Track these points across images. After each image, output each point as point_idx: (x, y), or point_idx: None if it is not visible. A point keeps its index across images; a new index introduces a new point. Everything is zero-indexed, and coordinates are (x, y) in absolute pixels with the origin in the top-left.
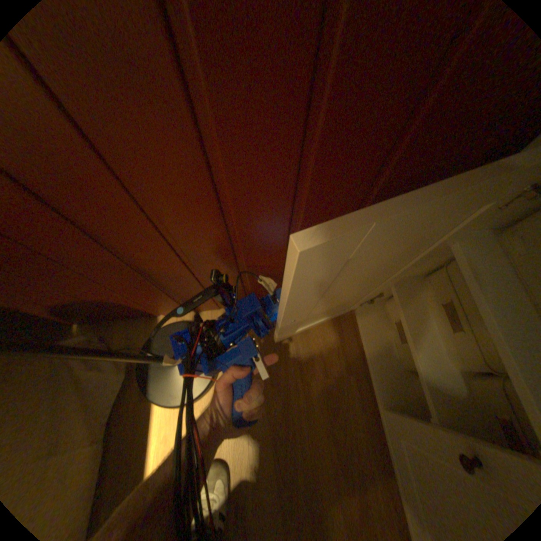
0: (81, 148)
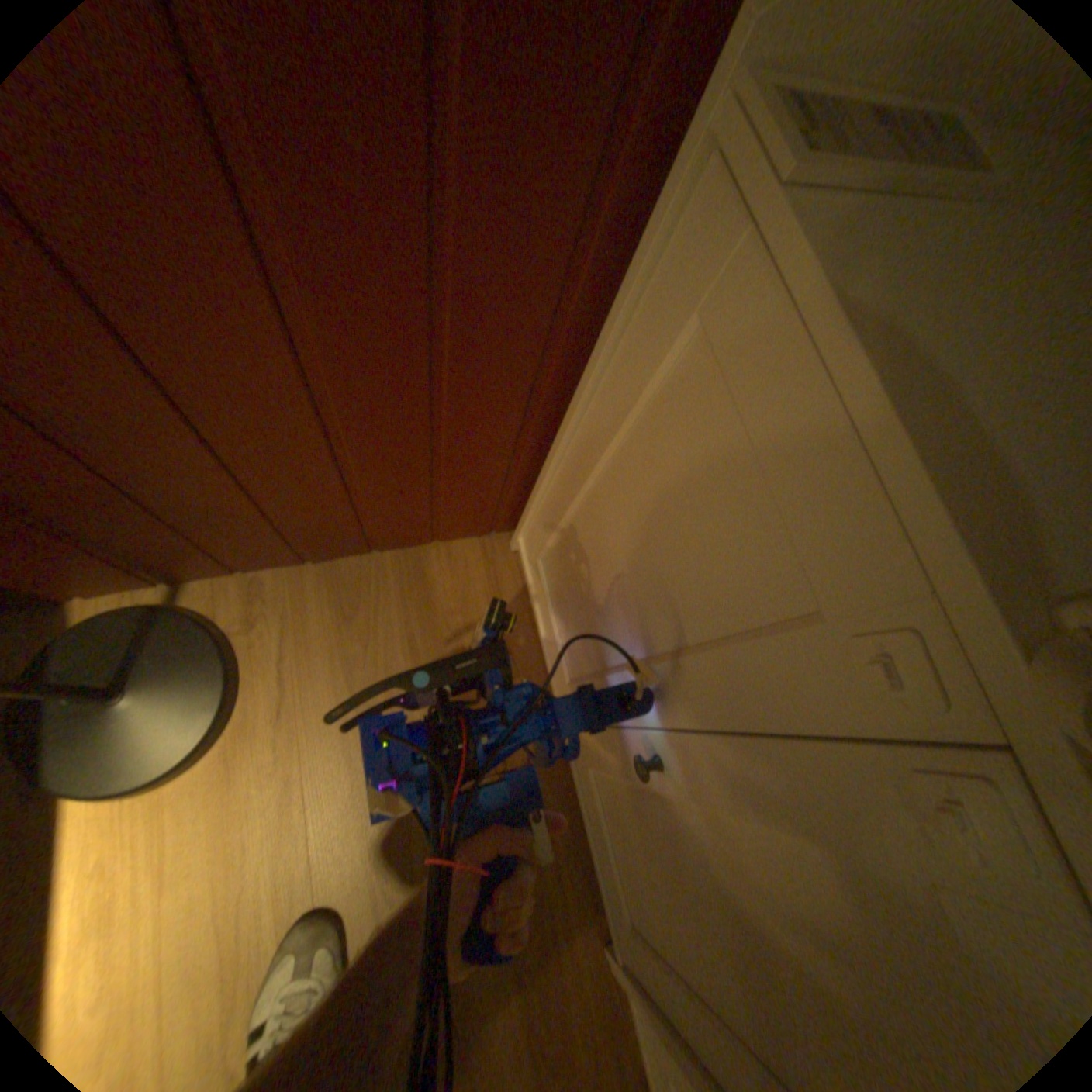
0: None
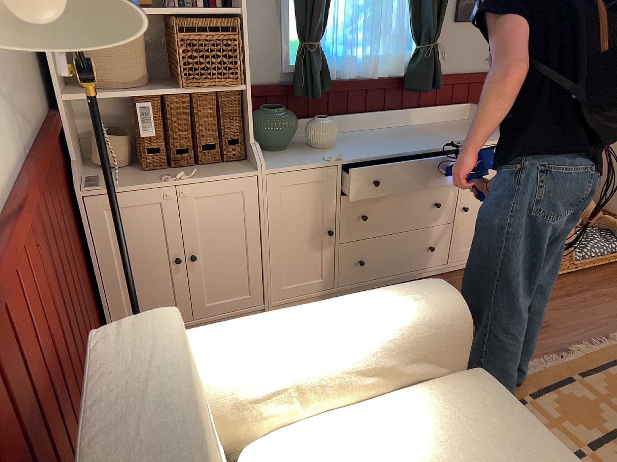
0: (58, 273)
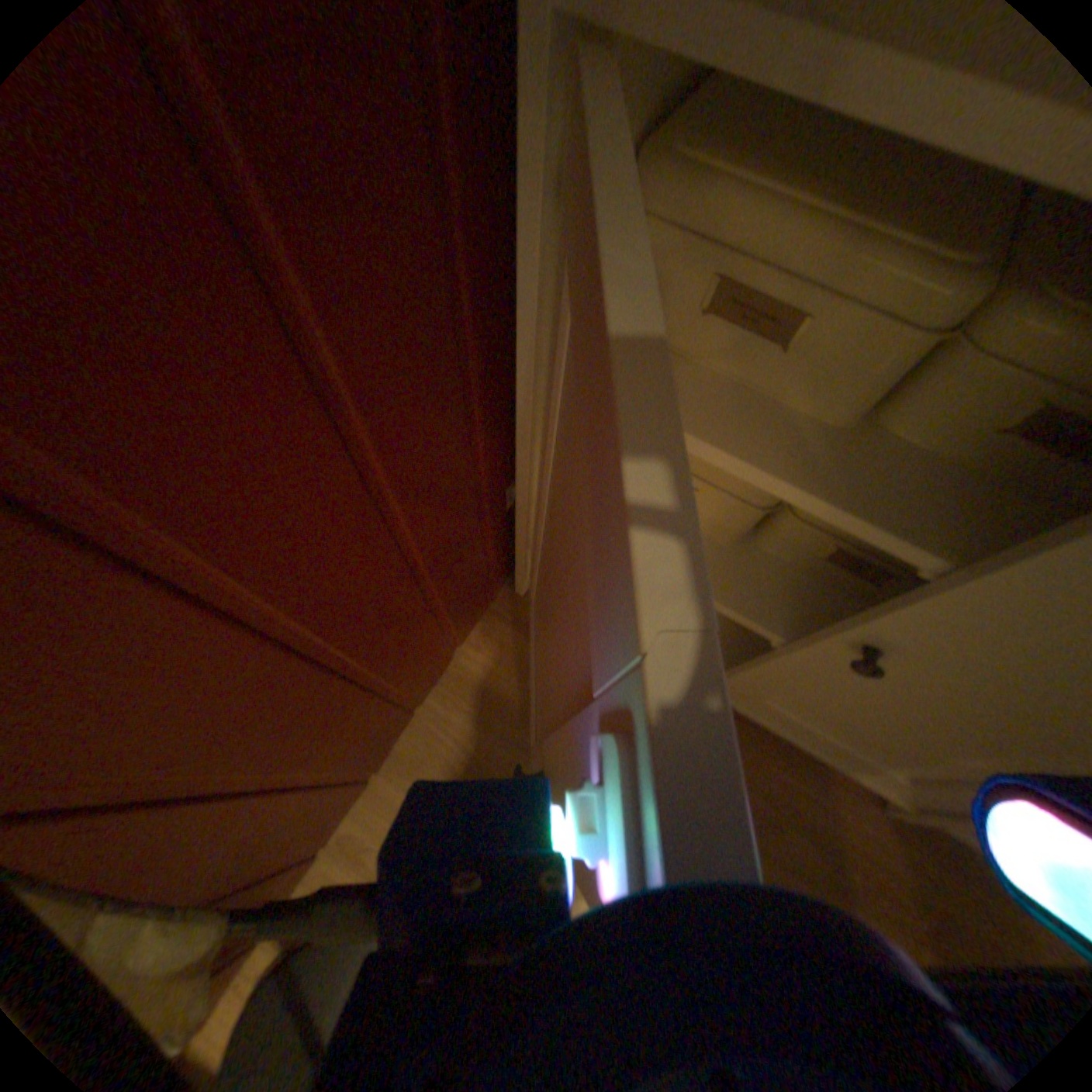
0: None
